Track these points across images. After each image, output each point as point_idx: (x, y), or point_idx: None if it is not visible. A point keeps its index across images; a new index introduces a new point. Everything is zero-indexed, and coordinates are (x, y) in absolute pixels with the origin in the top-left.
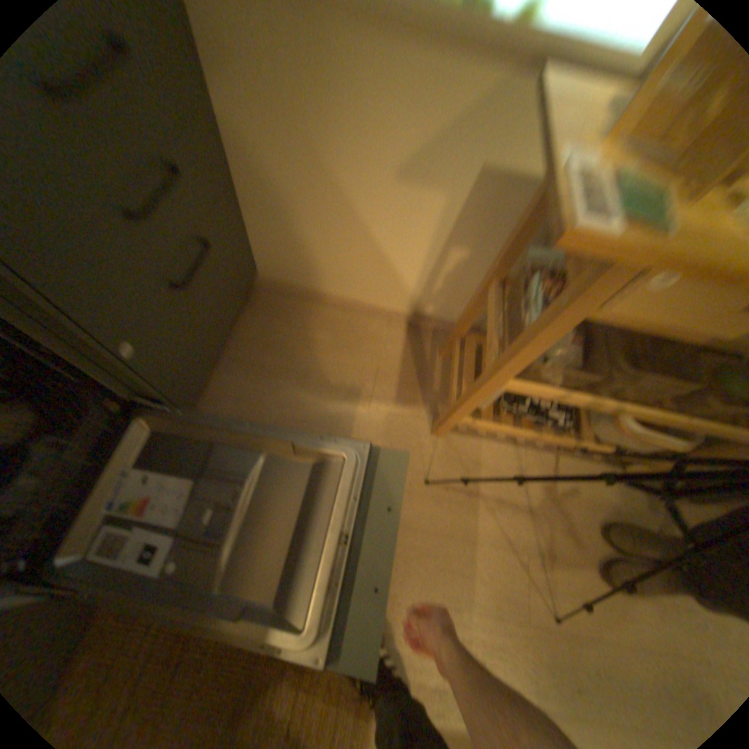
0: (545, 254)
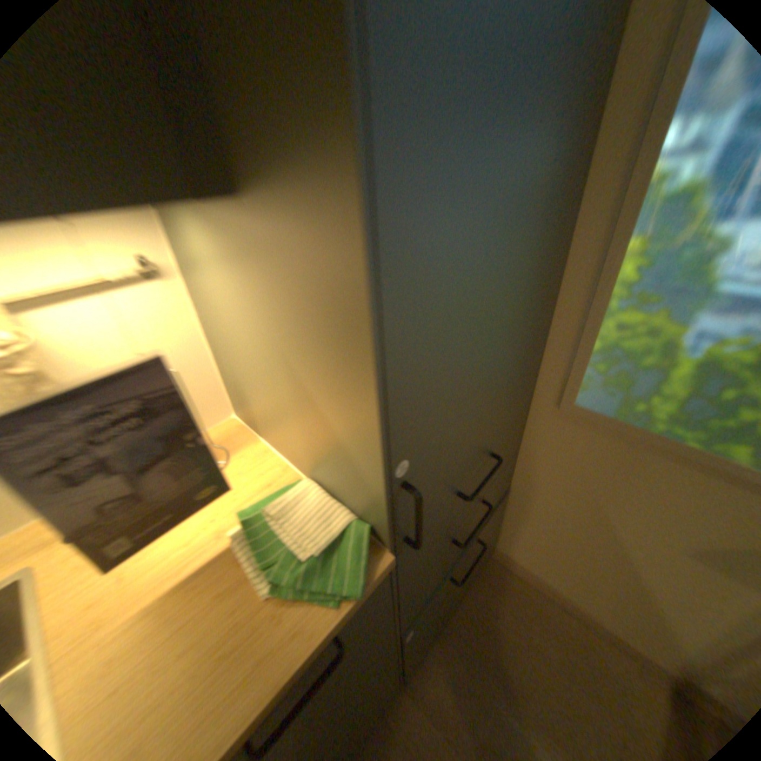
0: None
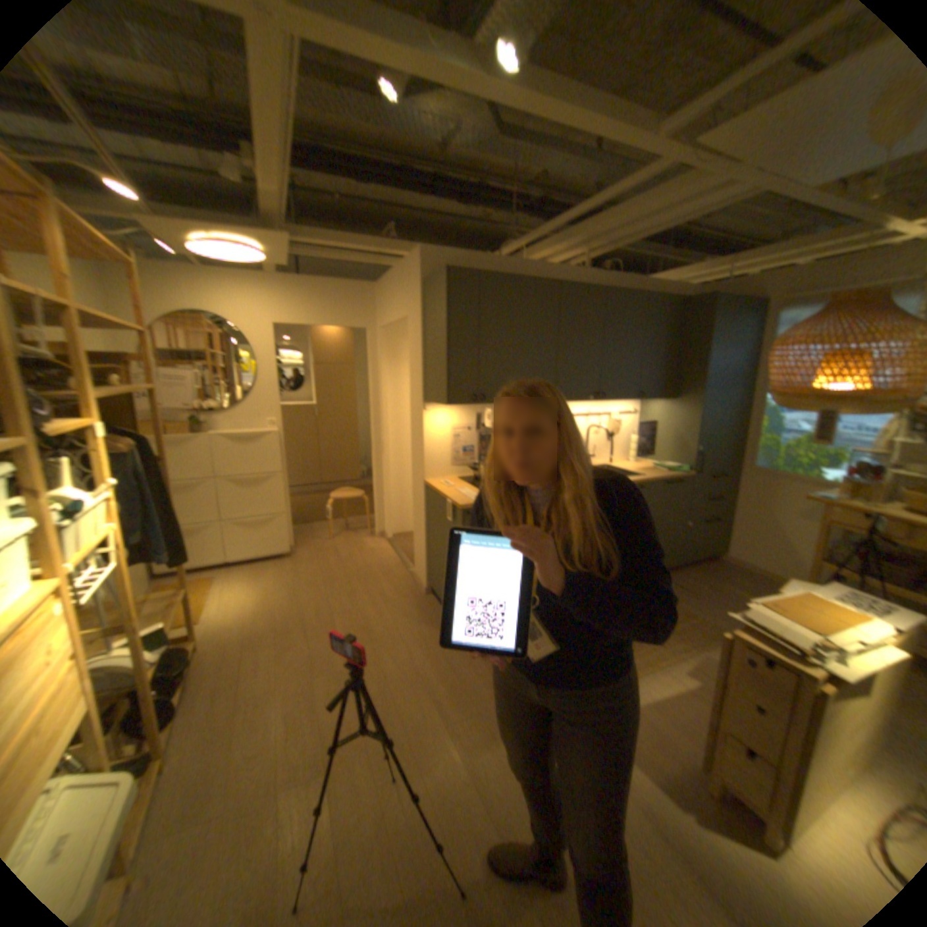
0: (856, 540)
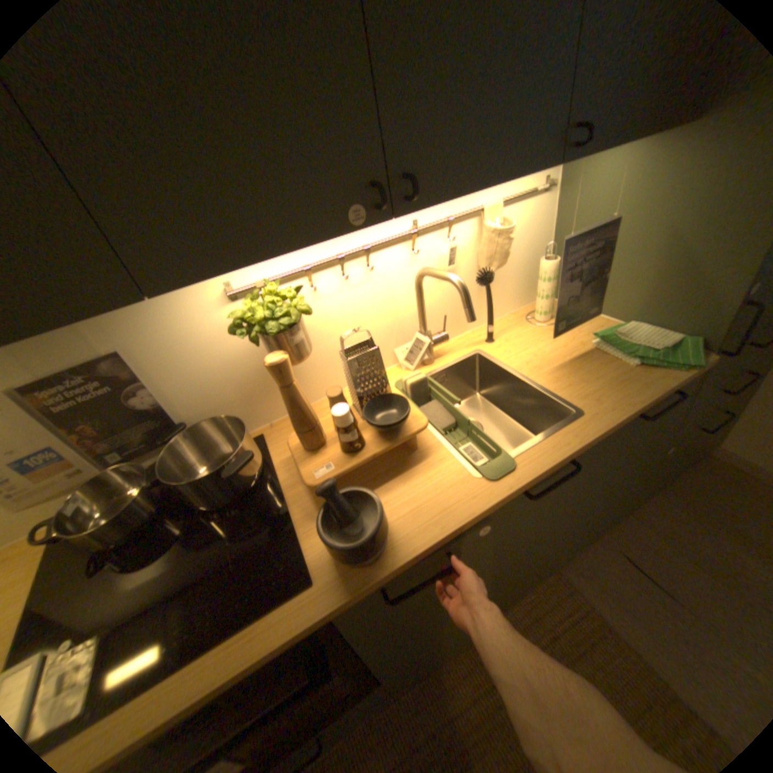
0: None
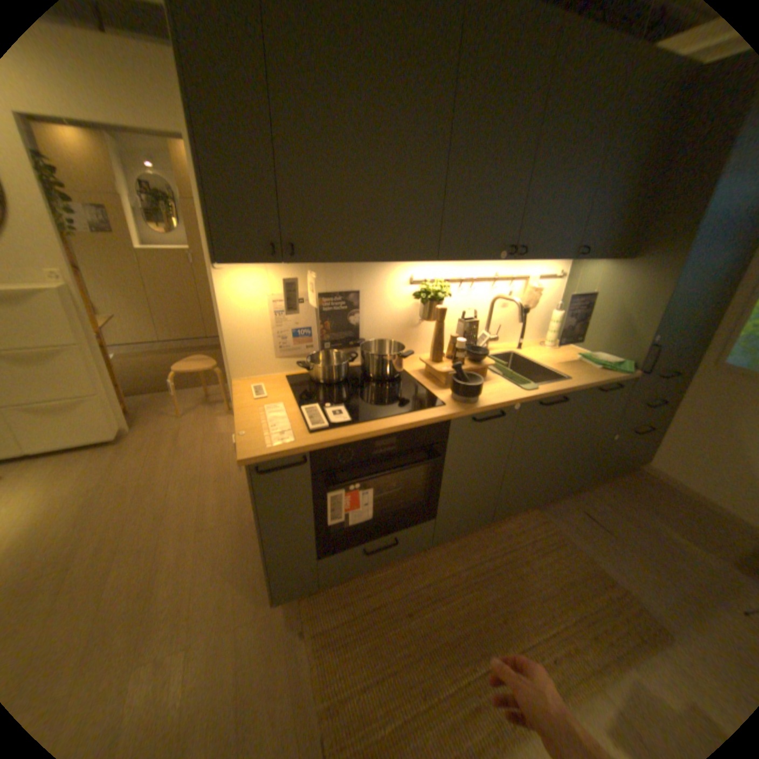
0: None
